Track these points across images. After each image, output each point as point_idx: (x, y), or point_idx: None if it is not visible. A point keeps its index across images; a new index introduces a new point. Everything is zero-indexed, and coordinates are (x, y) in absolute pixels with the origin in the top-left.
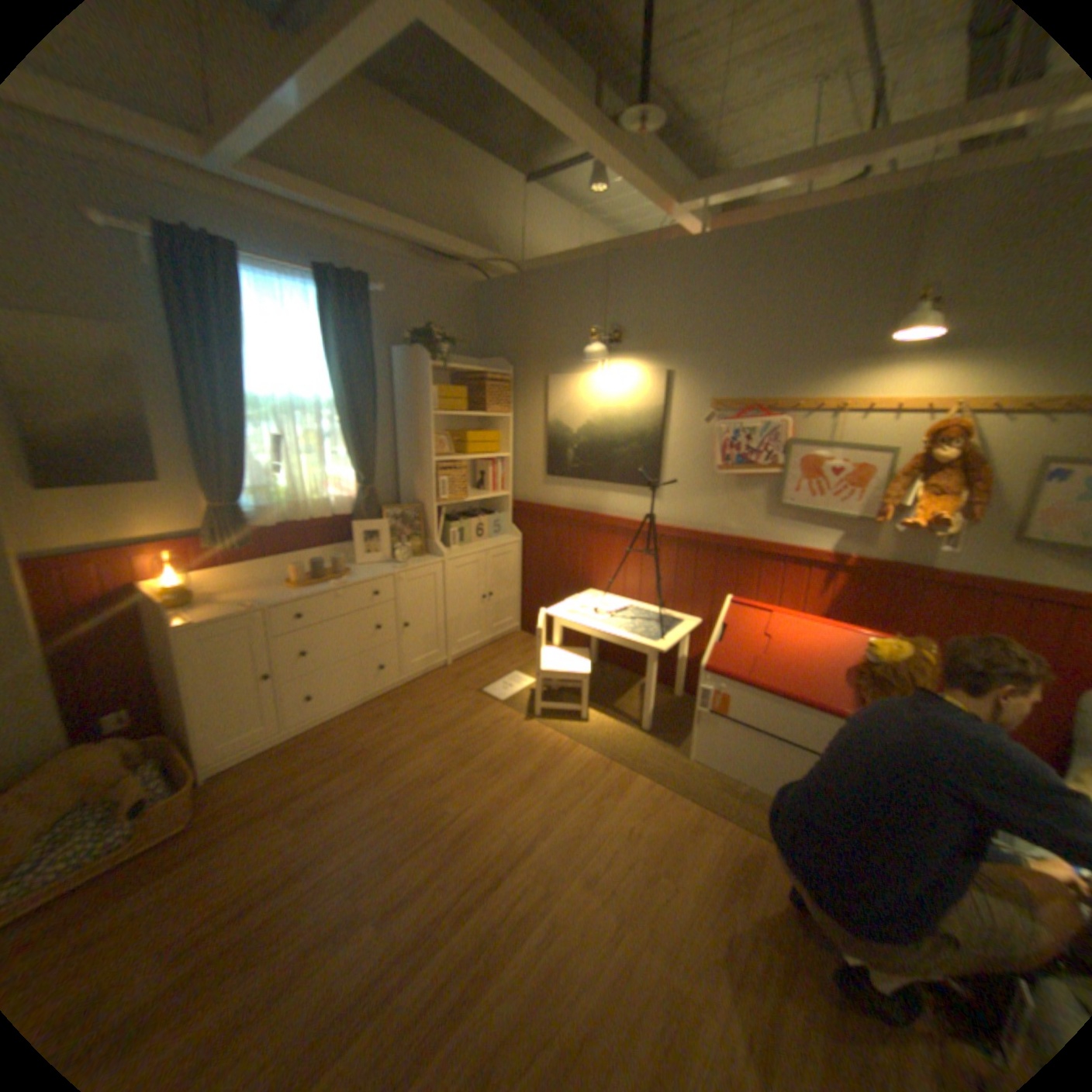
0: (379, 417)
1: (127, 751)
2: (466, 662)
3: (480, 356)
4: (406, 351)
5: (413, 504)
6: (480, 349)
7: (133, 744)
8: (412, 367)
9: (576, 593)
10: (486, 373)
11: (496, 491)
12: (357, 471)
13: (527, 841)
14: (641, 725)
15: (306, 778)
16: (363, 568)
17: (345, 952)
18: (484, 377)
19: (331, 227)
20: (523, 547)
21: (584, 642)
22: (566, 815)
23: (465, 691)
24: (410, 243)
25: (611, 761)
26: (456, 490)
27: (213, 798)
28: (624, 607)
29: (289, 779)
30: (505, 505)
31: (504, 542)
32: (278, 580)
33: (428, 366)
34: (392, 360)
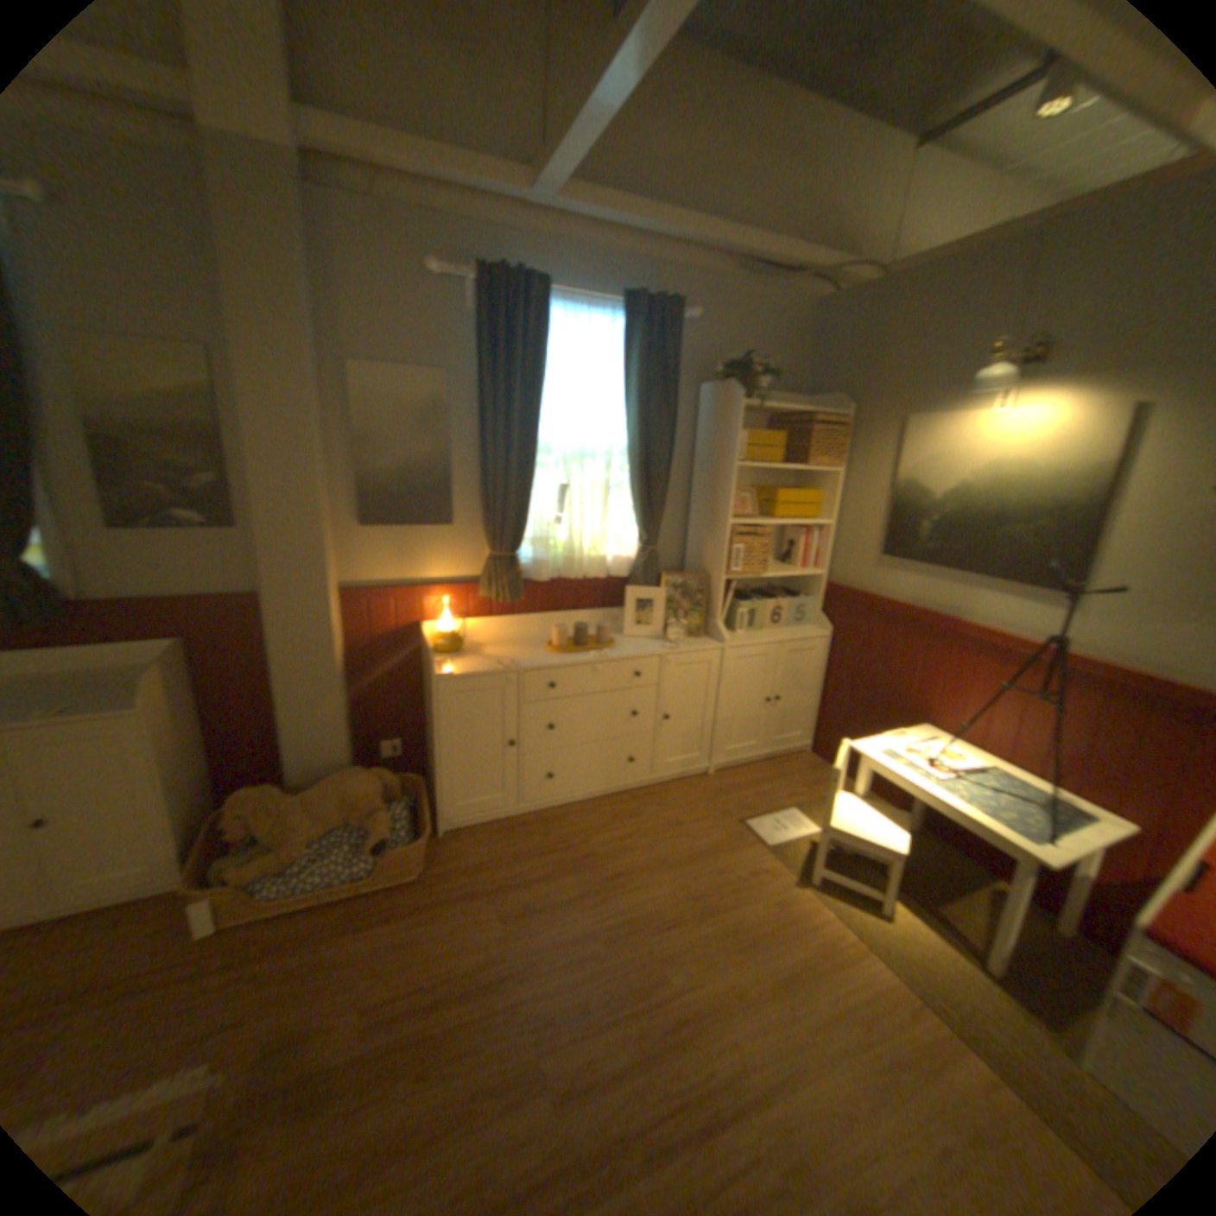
0: (671, 467)
1: (385, 784)
2: (730, 777)
3: (809, 392)
4: (714, 388)
5: (696, 572)
6: (810, 383)
7: (390, 779)
8: (718, 407)
9: (902, 724)
10: (813, 413)
11: (805, 567)
12: (637, 529)
13: (767, 1081)
14: (985, 962)
15: (528, 867)
16: (627, 642)
17: (514, 1122)
18: (811, 418)
19: (649, 247)
20: (831, 645)
21: (903, 795)
22: (834, 1065)
23: (723, 816)
24: (739, 255)
25: (924, 1006)
26: (752, 561)
27: (443, 856)
28: (983, 767)
29: (513, 862)
30: (814, 586)
31: (804, 635)
32: (540, 640)
33: (738, 405)
34: (697, 400)
